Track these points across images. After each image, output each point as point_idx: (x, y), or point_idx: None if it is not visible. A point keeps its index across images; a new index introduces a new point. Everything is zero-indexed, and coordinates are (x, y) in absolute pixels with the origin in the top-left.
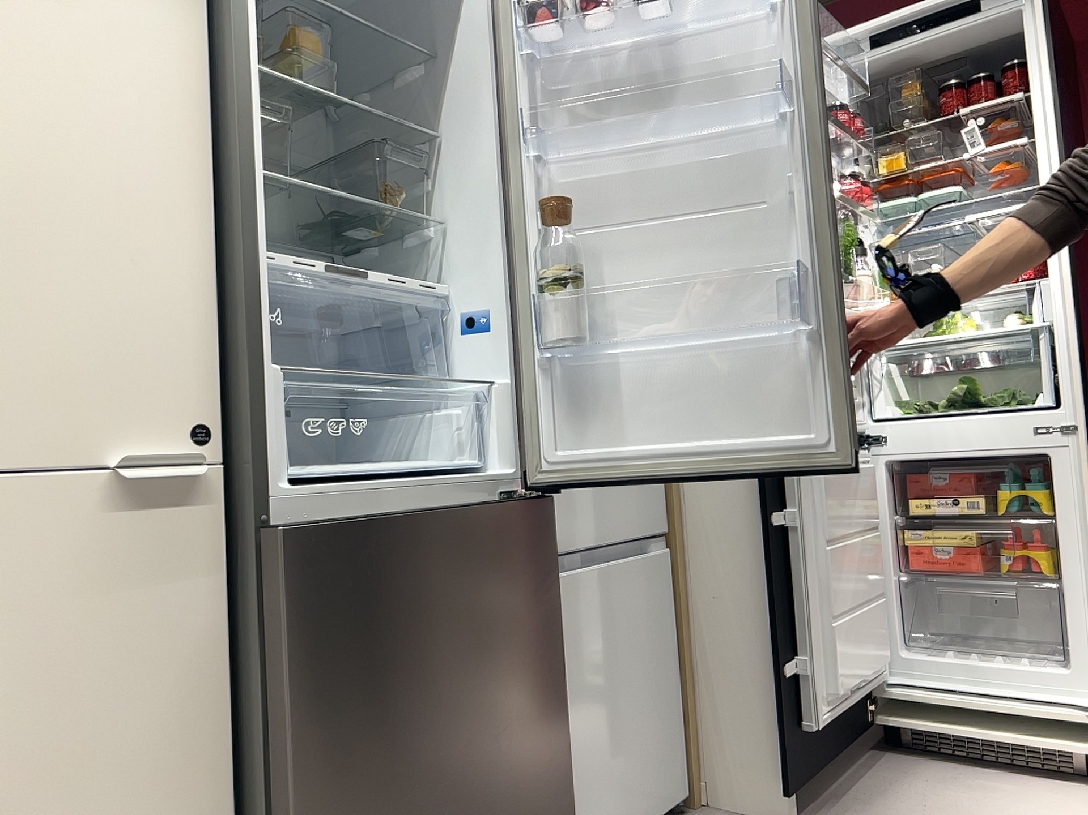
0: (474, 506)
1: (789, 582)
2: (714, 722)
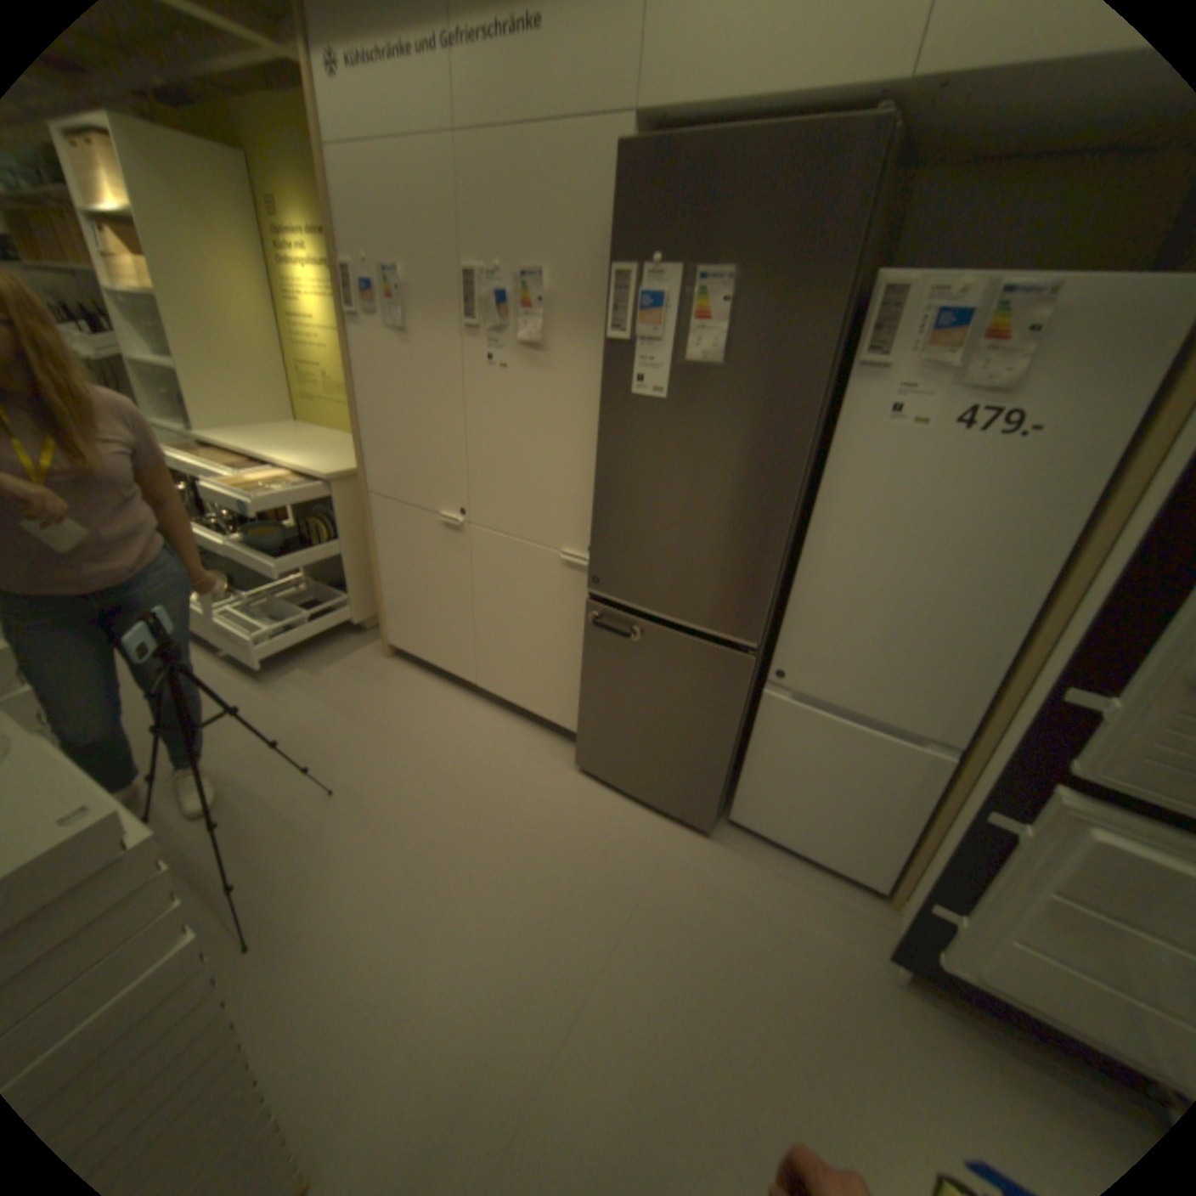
0: (713, 632)
1: (991, 872)
2: (925, 885)
